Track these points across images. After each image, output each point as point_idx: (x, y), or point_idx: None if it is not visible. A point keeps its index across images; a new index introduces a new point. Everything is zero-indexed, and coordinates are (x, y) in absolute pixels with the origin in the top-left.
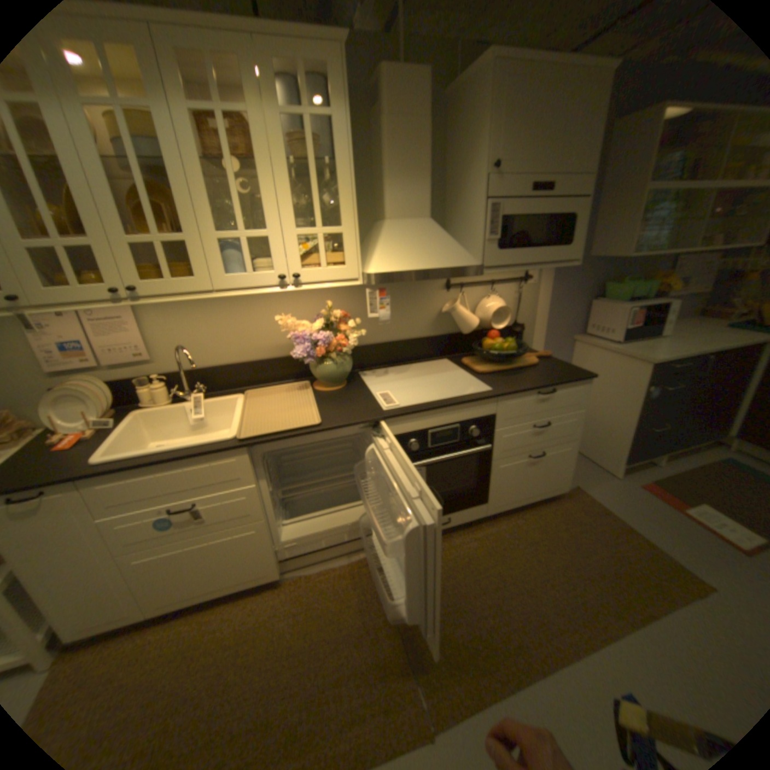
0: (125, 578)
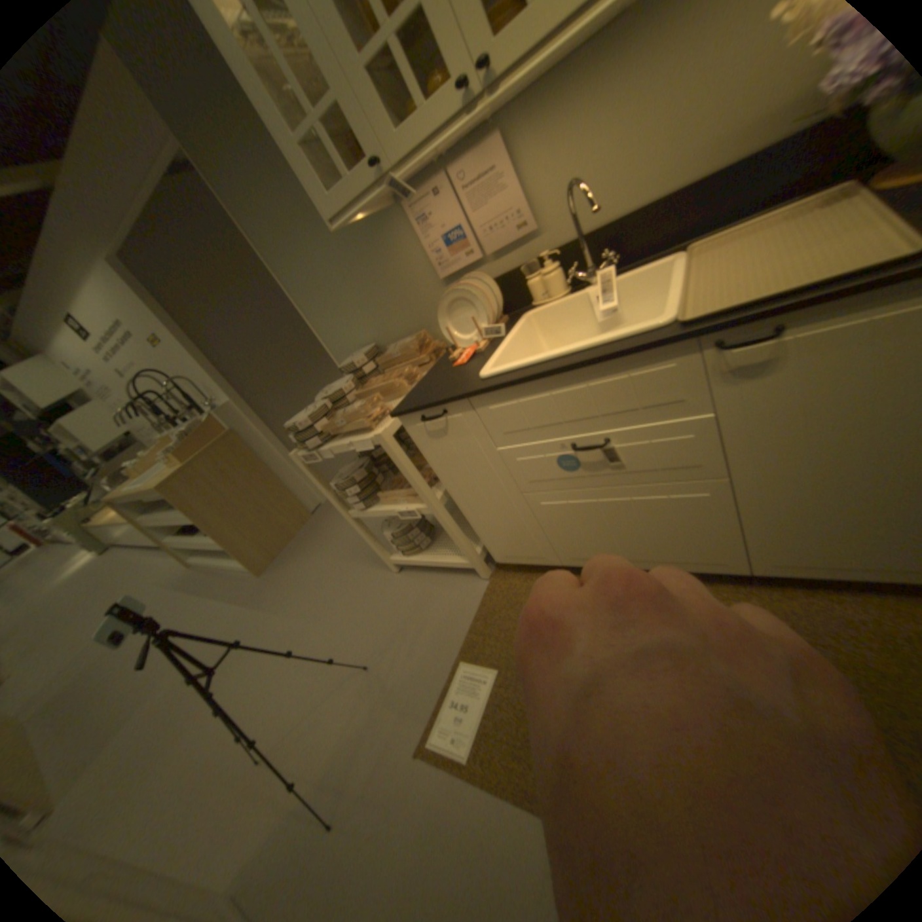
0: (536, 517)
